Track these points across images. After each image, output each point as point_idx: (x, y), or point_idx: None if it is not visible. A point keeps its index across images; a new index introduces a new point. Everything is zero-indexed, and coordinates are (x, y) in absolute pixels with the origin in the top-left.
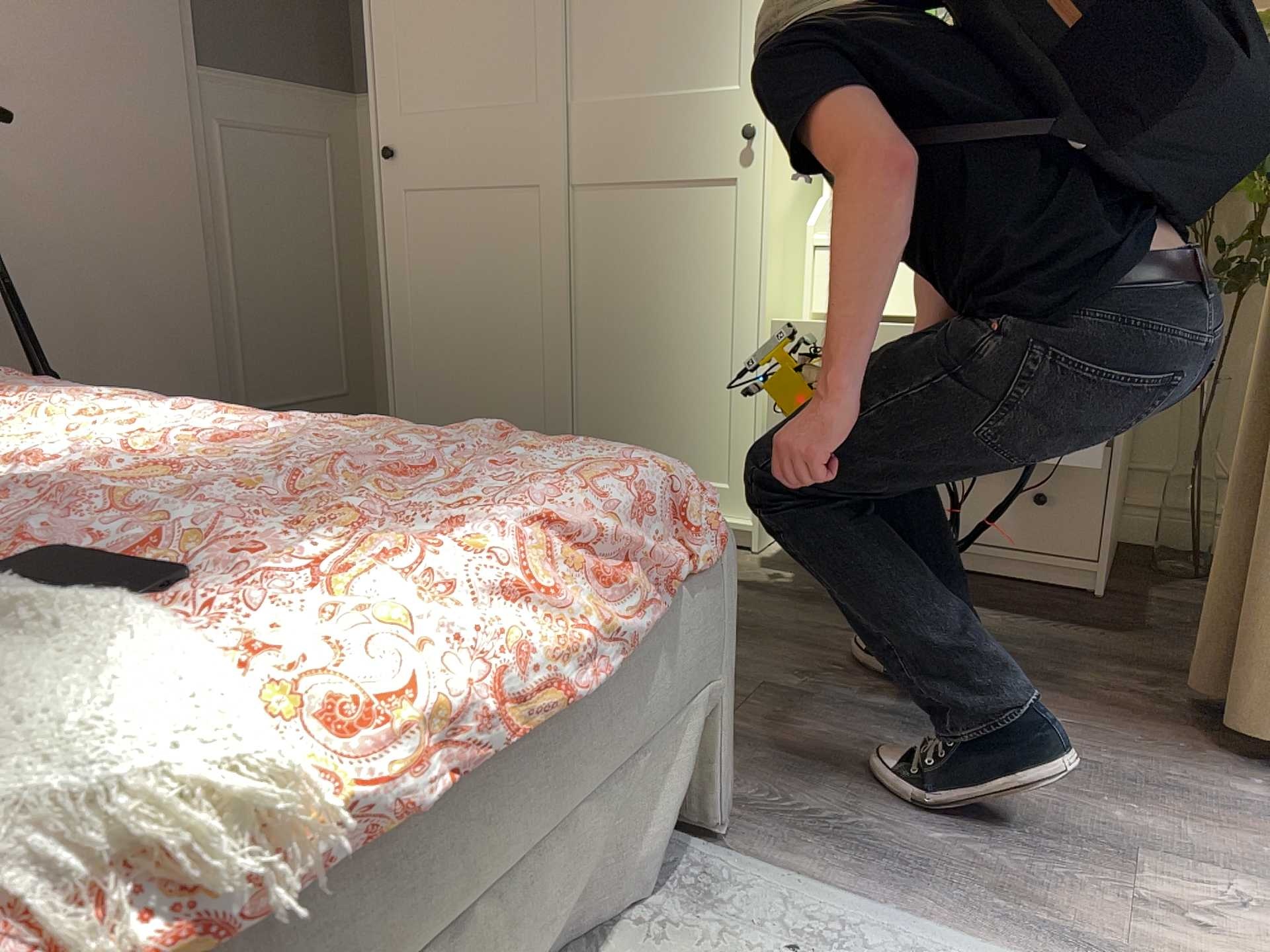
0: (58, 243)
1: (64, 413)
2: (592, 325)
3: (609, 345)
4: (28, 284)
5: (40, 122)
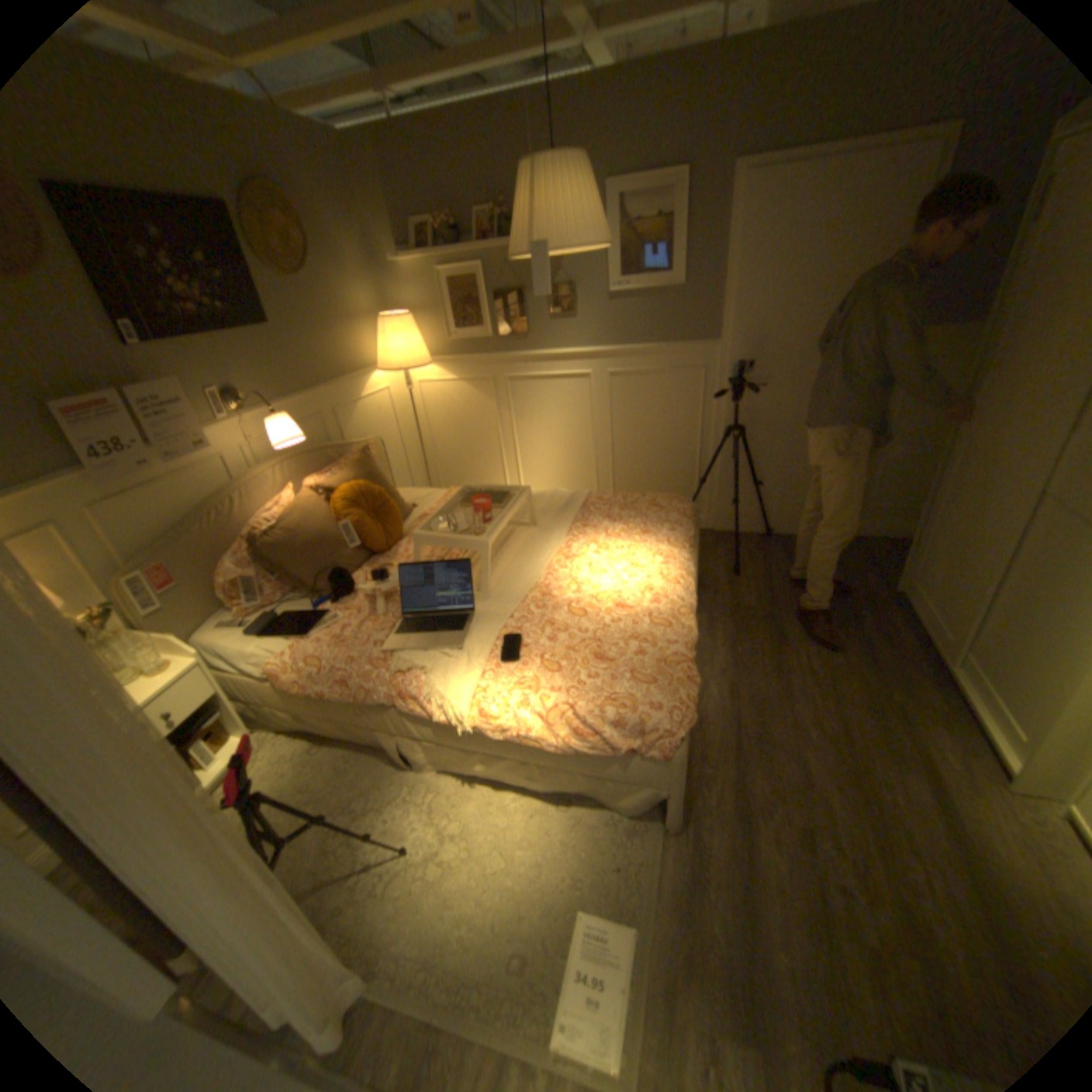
0: (786, 425)
1: (644, 554)
2: (1011, 581)
3: (1013, 601)
4: (768, 442)
5: (794, 373)
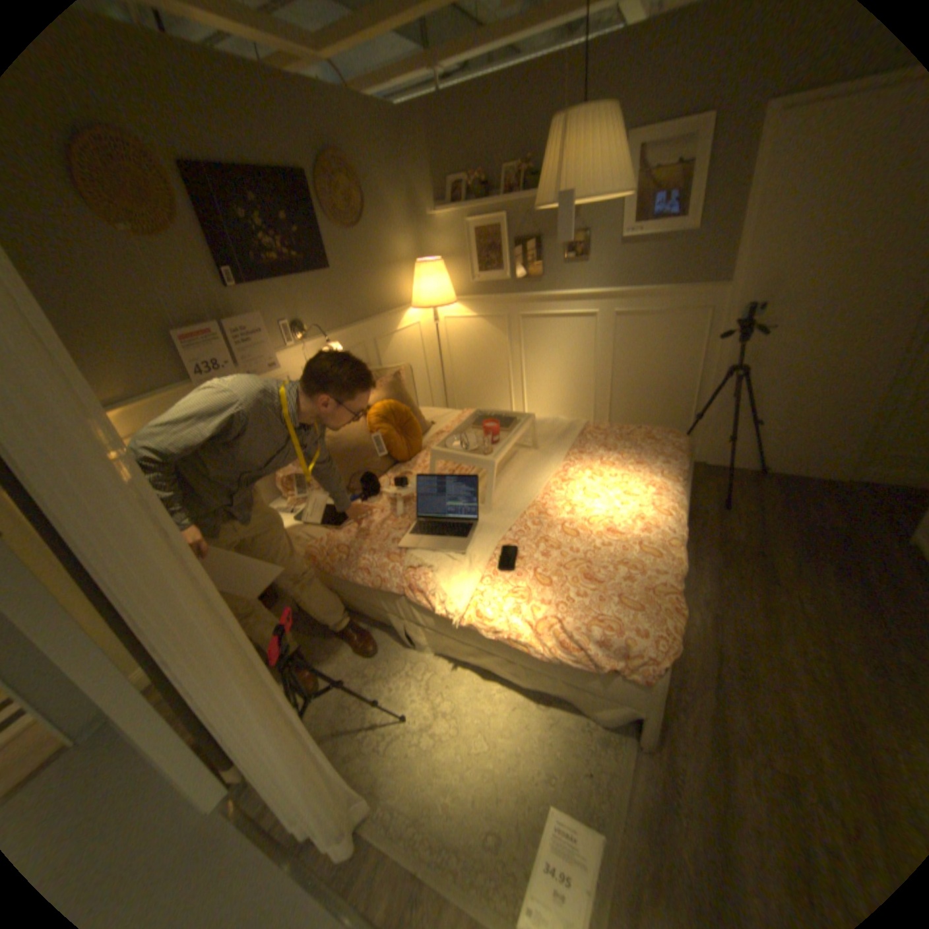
0: (795, 367)
1: (638, 483)
2: None
3: None
4: (773, 382)
5: (811, 315)
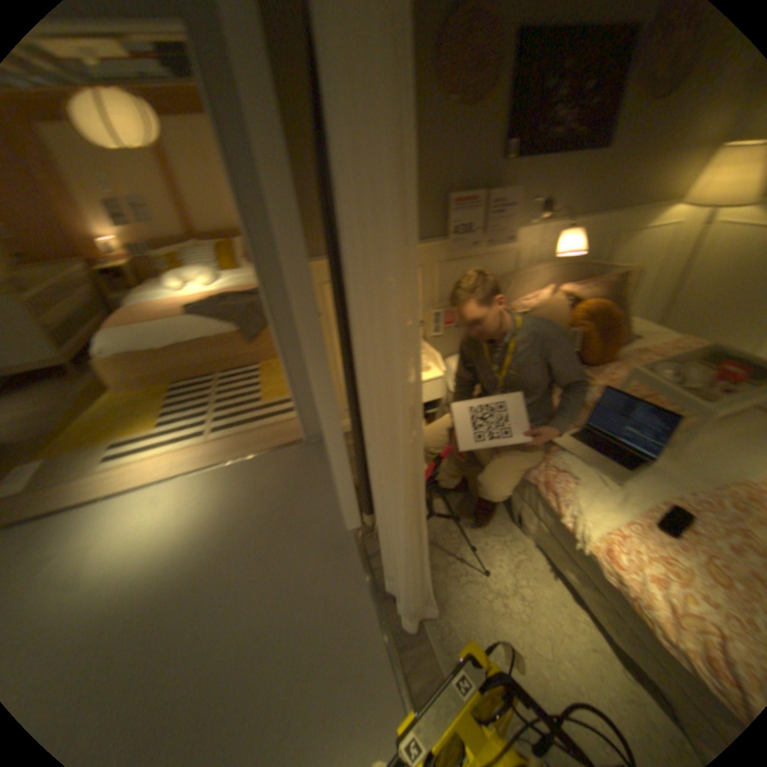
0: None
1: None
2: None
3: None
4: None
5: None
